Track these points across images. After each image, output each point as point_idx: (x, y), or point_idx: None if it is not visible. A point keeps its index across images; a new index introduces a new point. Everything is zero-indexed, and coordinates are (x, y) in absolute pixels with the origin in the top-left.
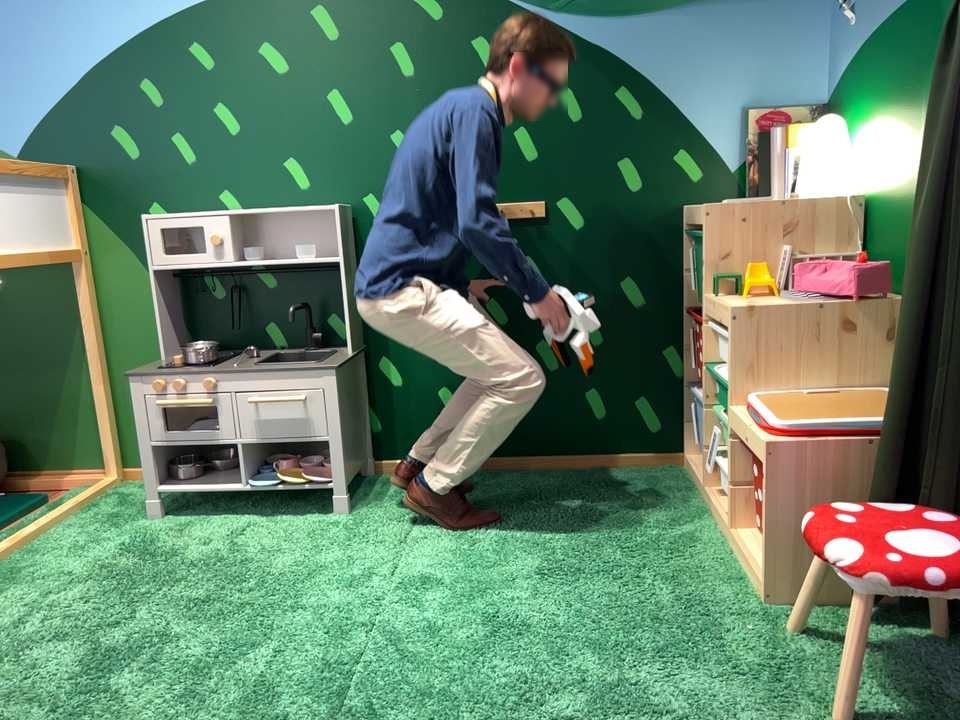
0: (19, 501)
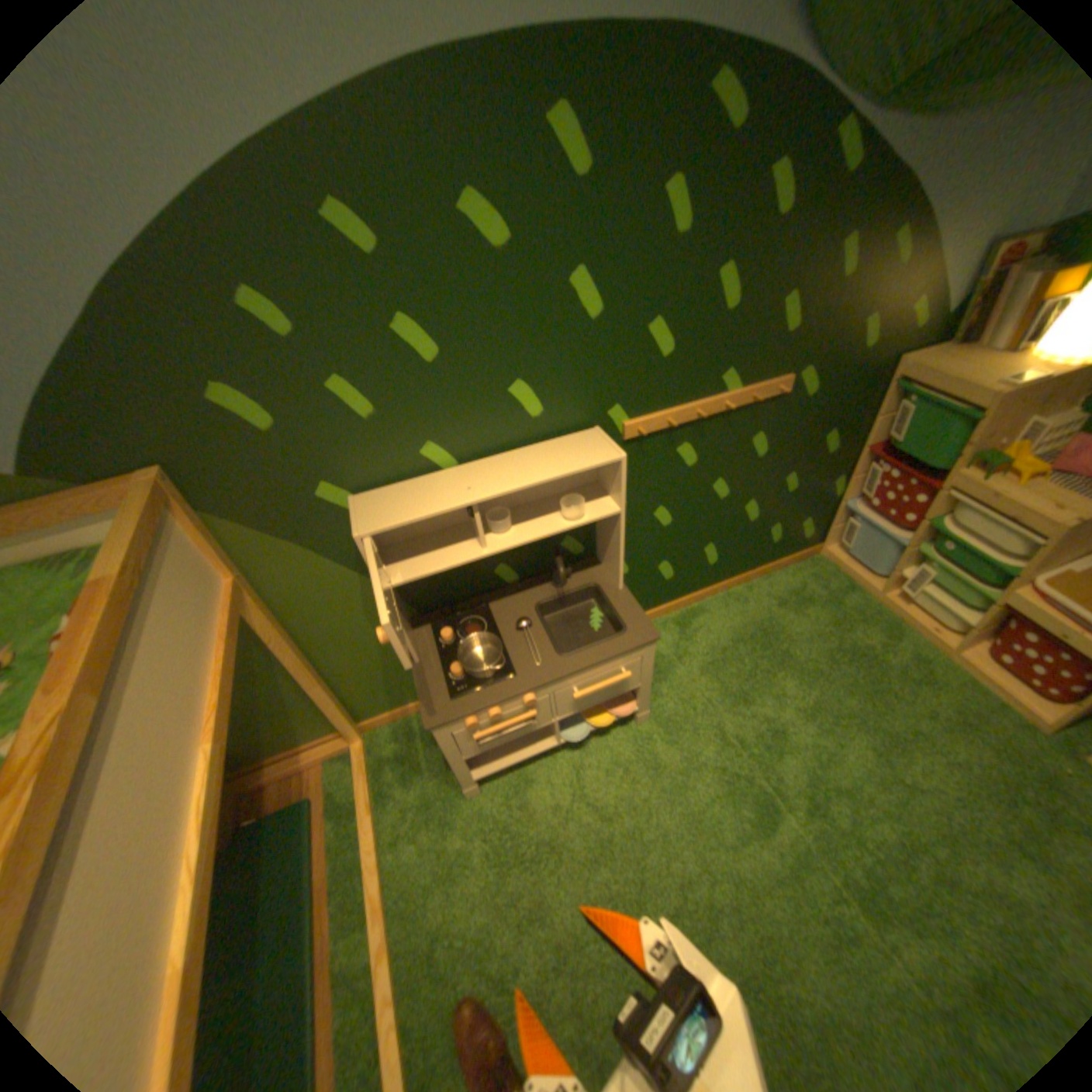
0: (287, 825)
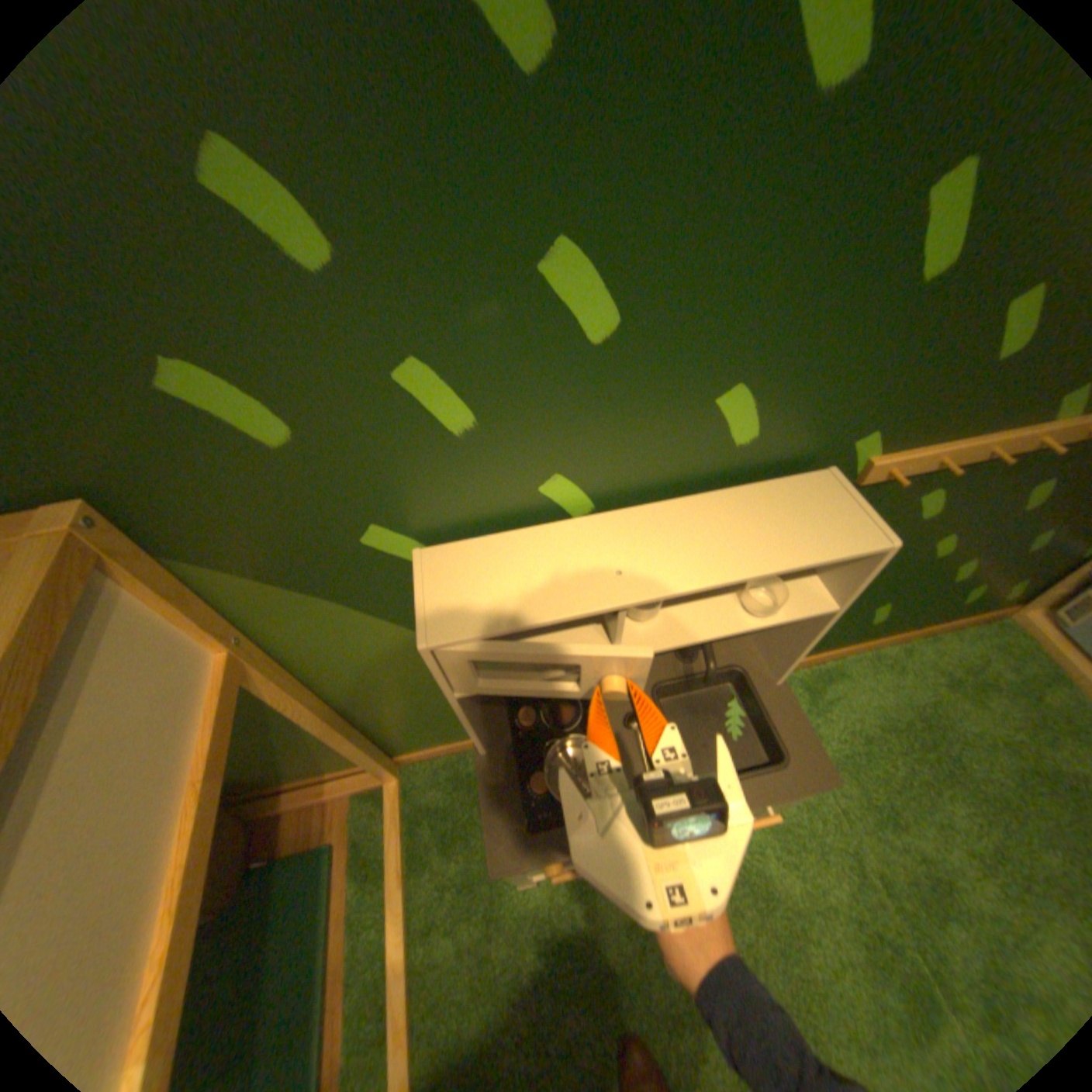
0: (304, 877)
